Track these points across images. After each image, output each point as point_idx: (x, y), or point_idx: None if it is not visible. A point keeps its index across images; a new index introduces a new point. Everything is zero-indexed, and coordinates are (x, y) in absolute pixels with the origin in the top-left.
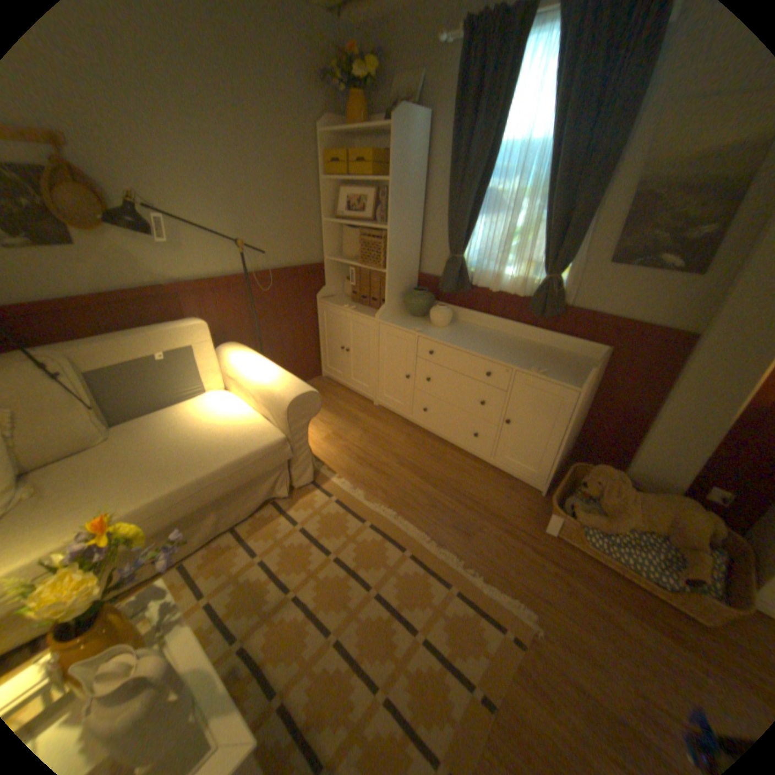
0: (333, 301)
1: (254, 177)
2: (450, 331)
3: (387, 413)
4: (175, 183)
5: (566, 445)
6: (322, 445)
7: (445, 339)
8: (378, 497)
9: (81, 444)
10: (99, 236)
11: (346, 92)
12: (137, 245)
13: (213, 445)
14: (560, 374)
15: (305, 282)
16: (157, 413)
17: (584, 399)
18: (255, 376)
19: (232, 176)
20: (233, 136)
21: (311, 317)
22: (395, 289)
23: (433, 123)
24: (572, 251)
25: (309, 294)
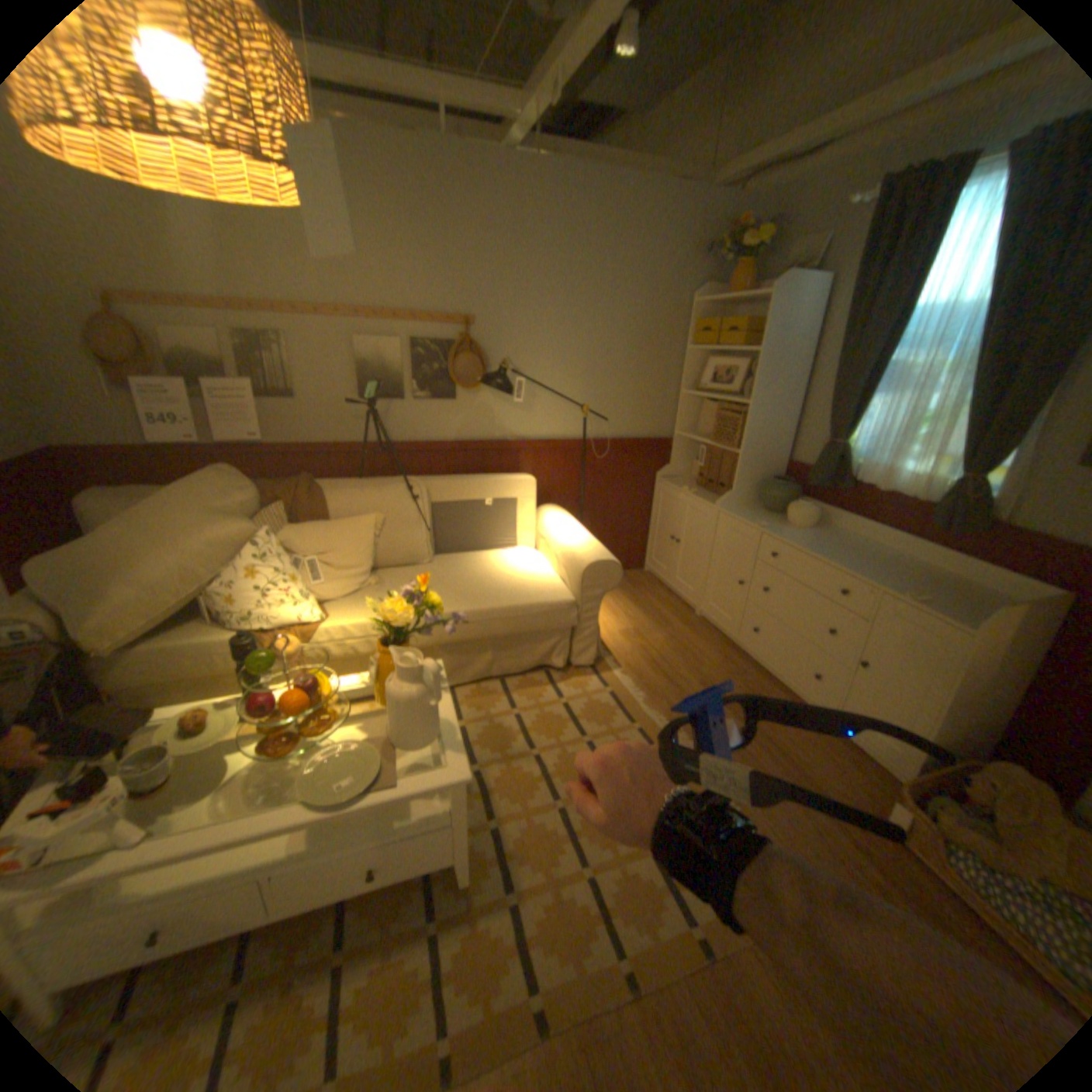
0: (674, 483)
1: (615, 348)
2: (811, 534)
3: (709, 629)
4: (543, 353)
5: (953, 720)
6: (617, 637)
7: (798, 541)
8: (659, 708)
9: (415, 559)
10: (474, 395)
11: (737, 260)
12: (499, 404)
13: (508, 588)
14: (953, 610)
15: (646, 457)
16: (473, 550)
17: (985, 651)
18: (563, 537)
19: (594, 347)
20: (604, 311)
21: (645, 498)
22: (749, 475)
23: (834, 286)
24: (1006, 445)
25: (648, 471)
